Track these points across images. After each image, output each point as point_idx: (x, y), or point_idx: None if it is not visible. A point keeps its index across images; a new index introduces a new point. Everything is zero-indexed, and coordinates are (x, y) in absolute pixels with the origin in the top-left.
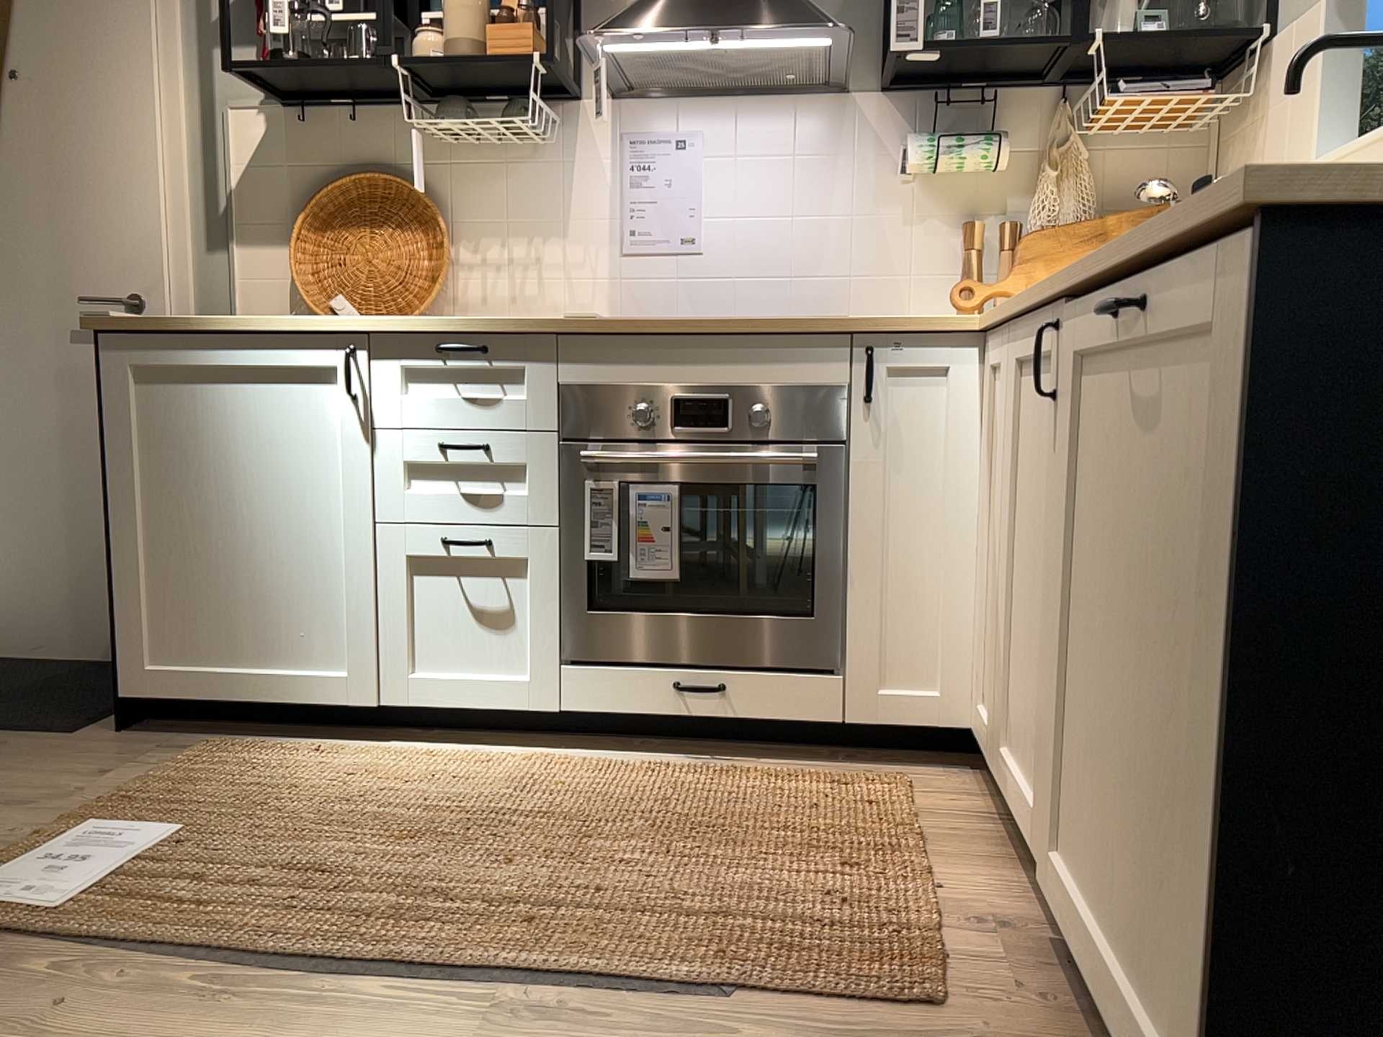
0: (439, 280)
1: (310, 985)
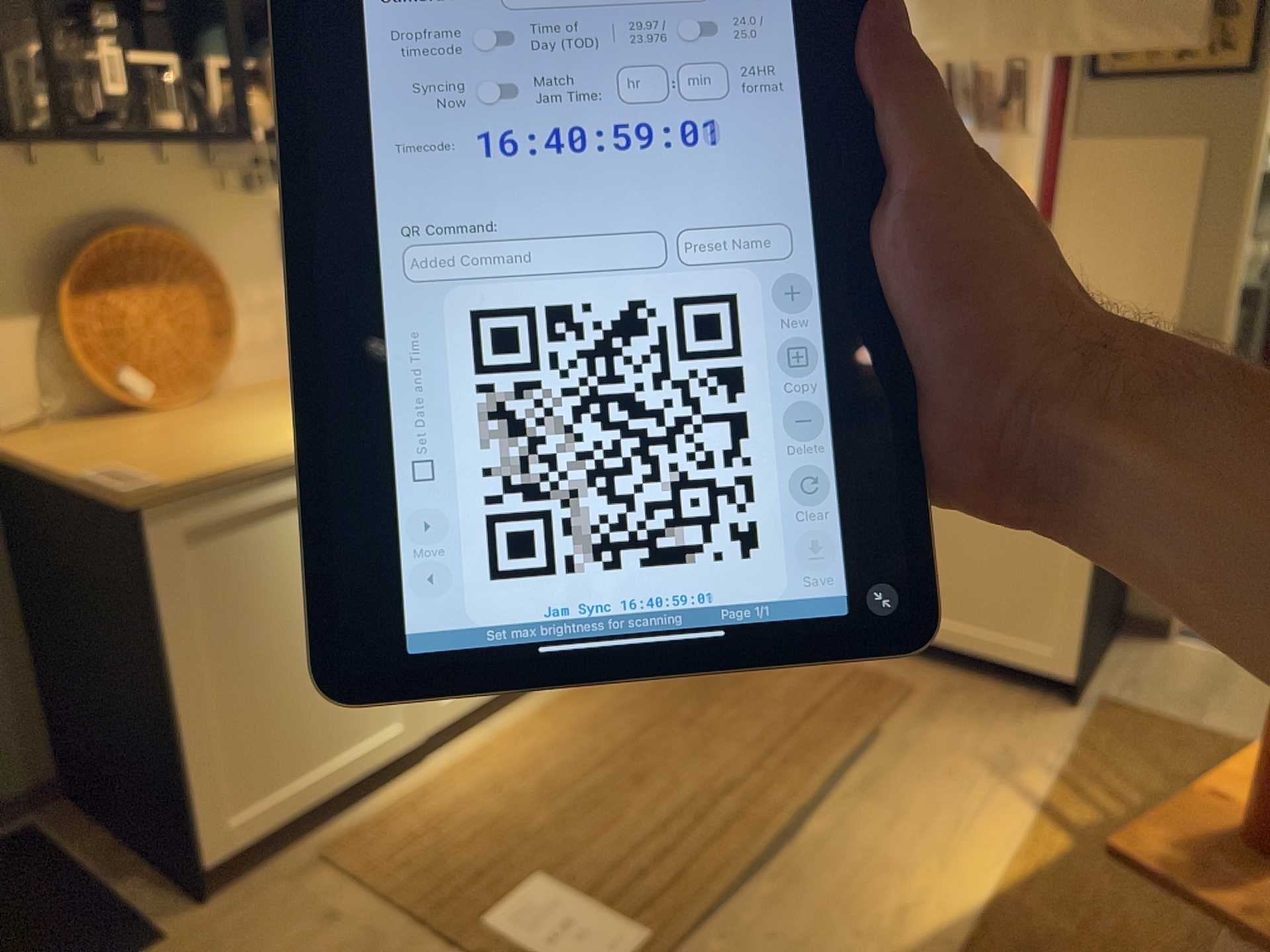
0: (237, 336)
1: (791, 846)
